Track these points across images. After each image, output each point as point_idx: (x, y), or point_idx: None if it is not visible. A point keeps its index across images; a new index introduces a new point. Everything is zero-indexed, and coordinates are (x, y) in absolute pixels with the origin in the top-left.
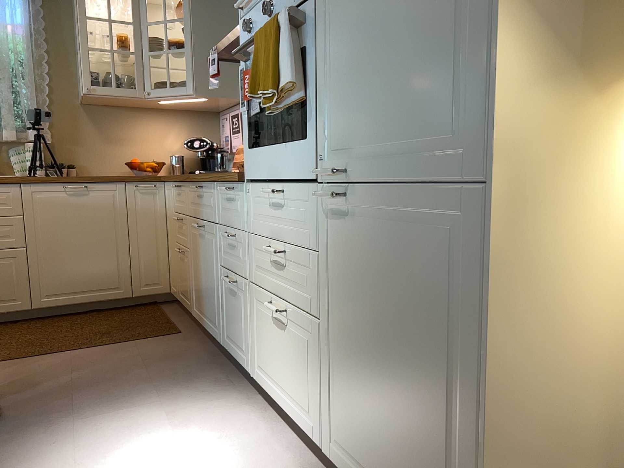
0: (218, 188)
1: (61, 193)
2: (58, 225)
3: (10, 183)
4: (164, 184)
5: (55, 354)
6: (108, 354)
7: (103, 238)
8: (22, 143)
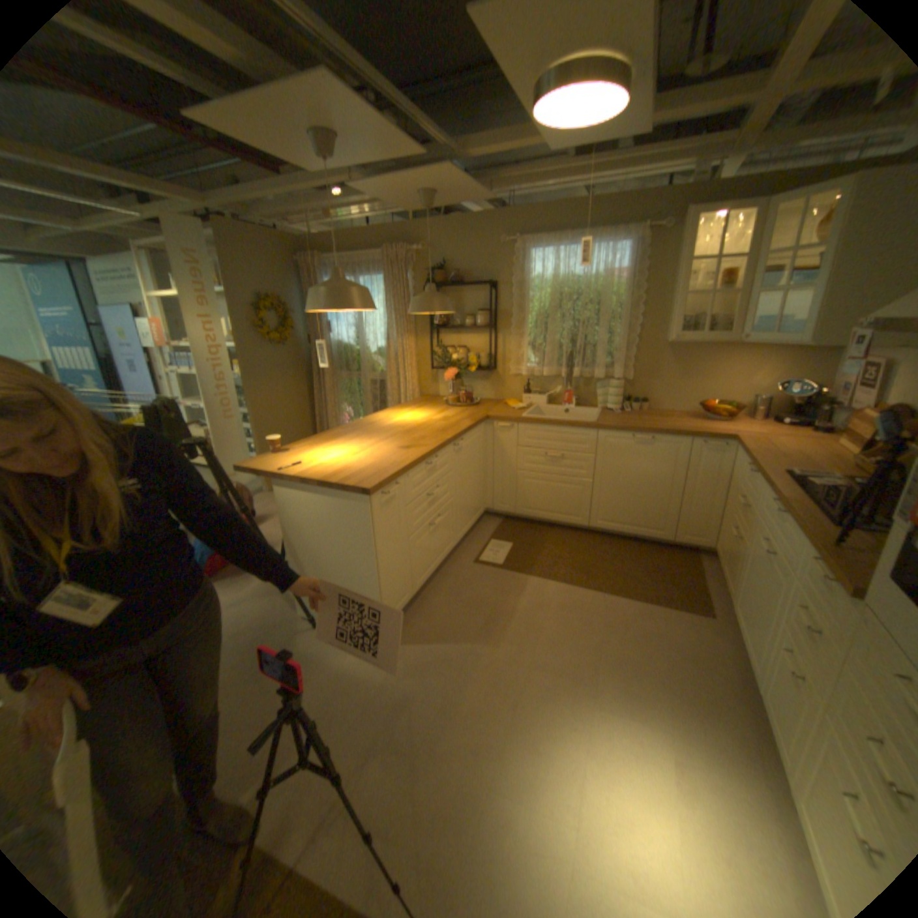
0: (811, 542)
1: (629, 441)
2: (620, 467)
3: (590, 428)
4: (738, 445)
5: (596, 591)
6: (637, 615)
7: (658, 485)
8: (607, 378)
